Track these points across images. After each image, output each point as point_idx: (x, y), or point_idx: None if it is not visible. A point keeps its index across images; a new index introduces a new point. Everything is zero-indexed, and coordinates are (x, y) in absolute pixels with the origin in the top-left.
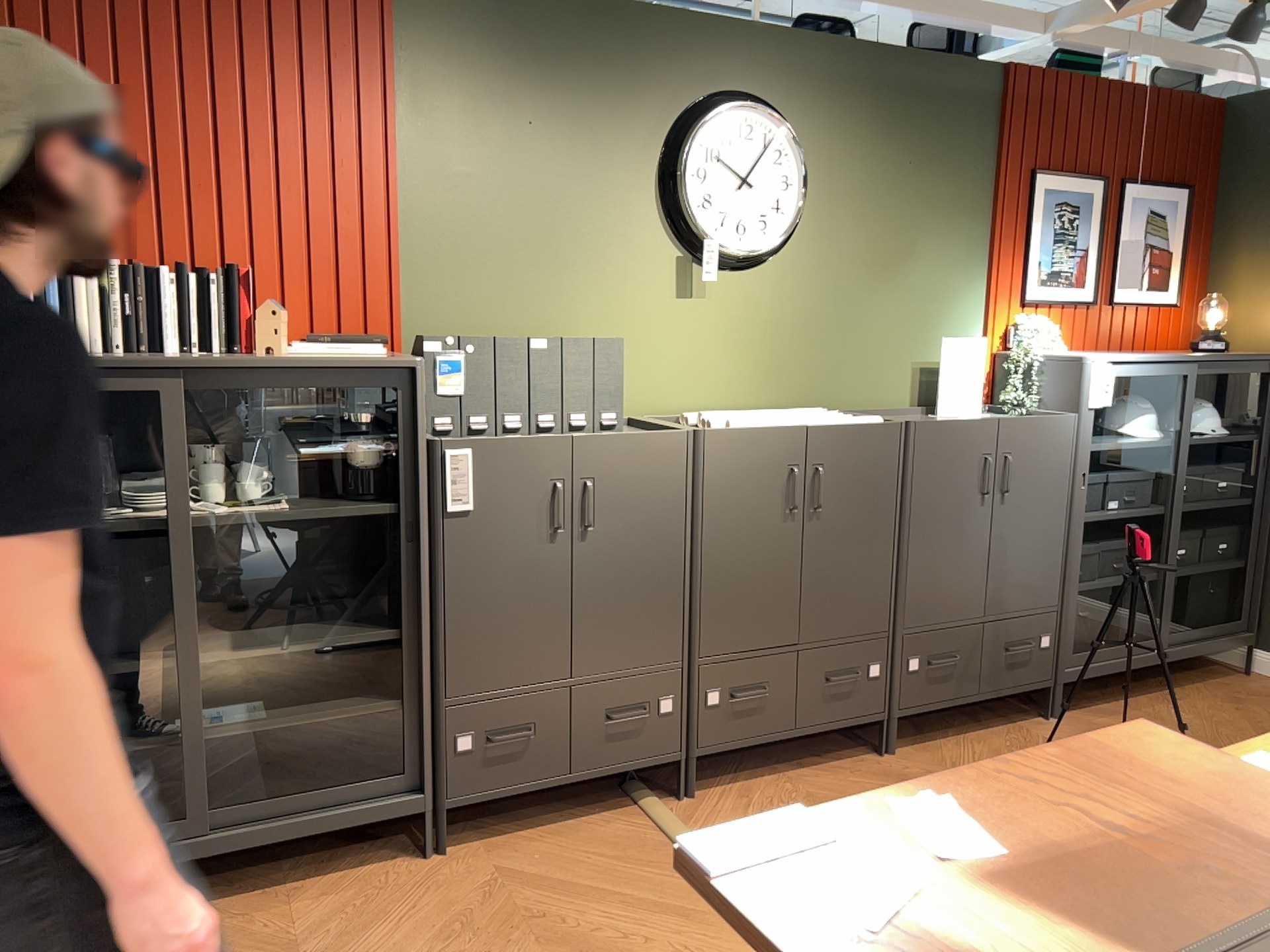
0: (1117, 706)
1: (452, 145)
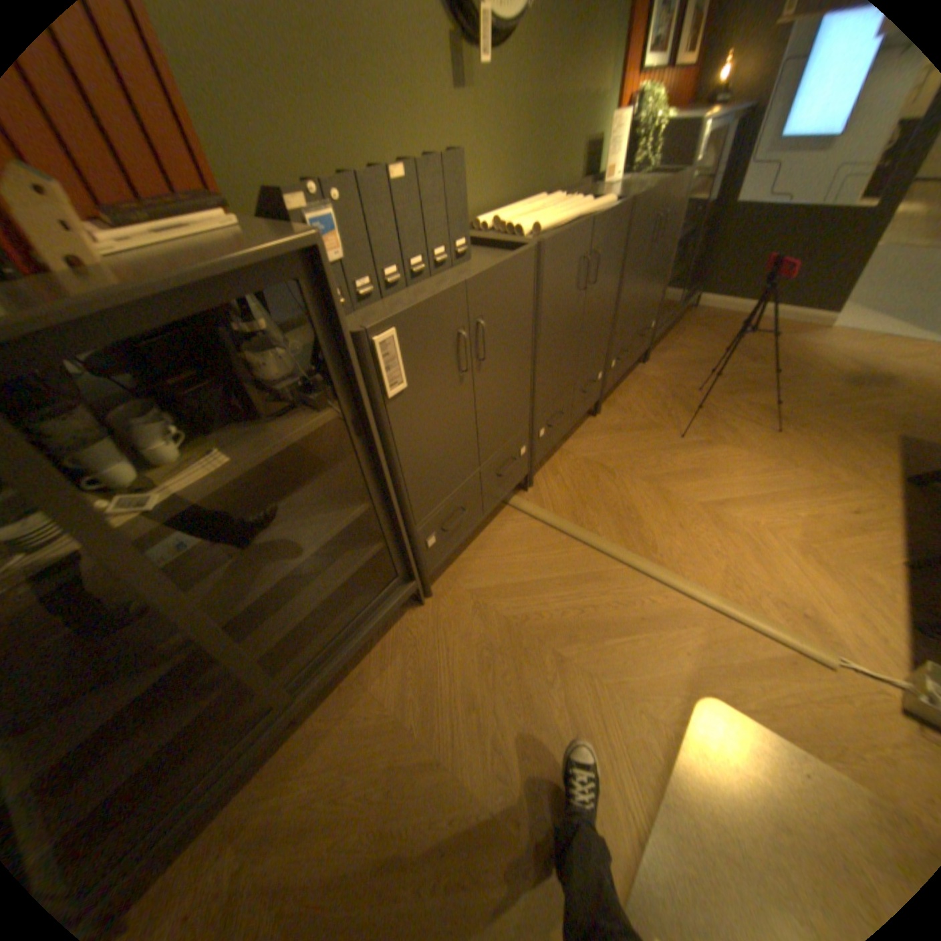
0: (663, 345)
1: None
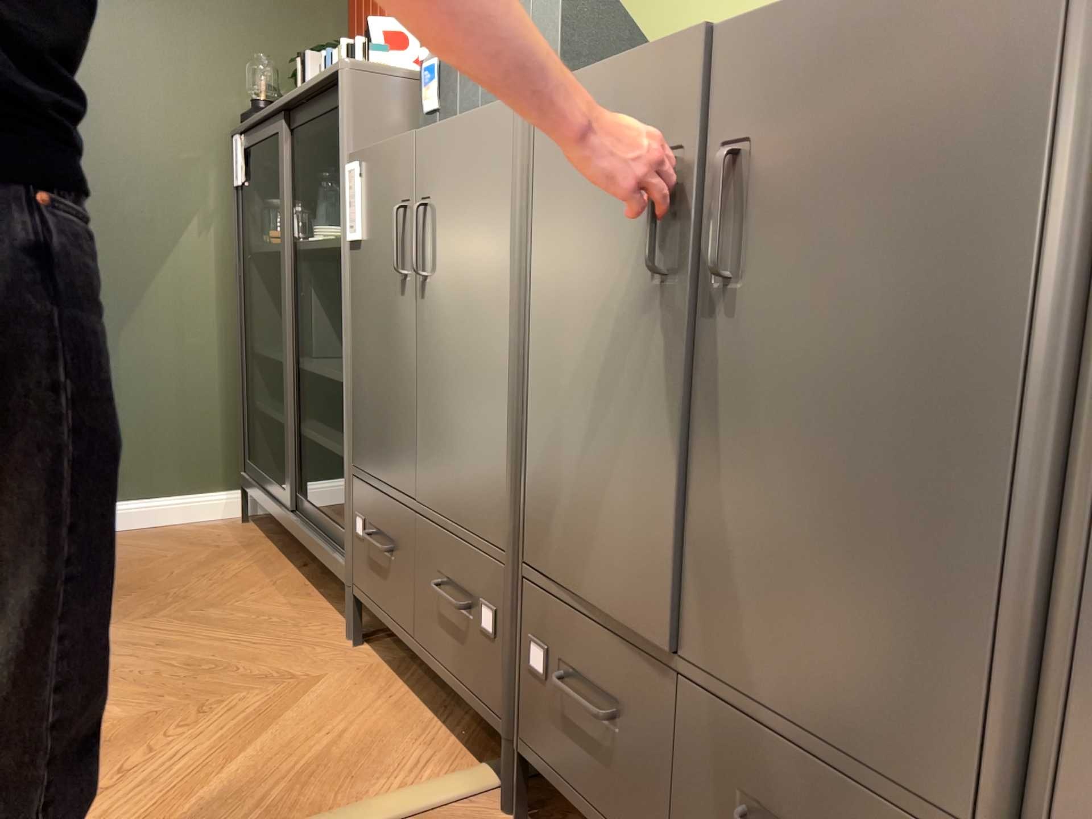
0: None
1: None
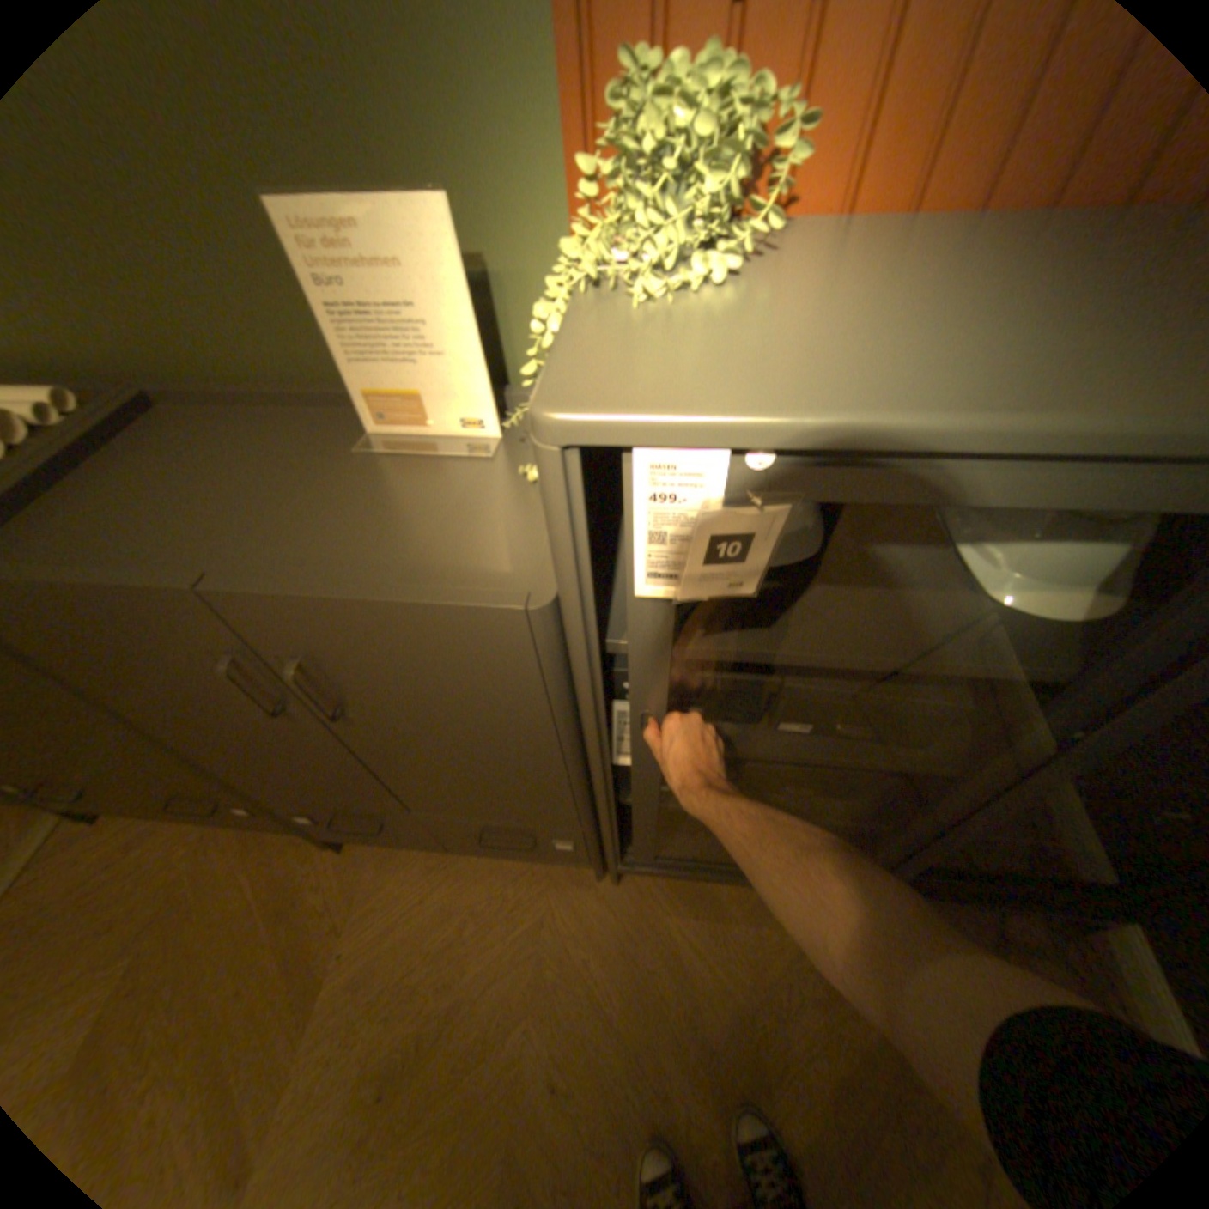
0: (734, 899)
1: None
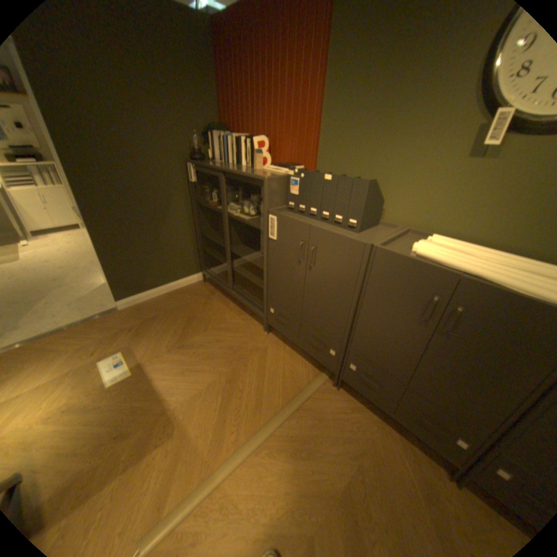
0: None
1: (348, 64)
